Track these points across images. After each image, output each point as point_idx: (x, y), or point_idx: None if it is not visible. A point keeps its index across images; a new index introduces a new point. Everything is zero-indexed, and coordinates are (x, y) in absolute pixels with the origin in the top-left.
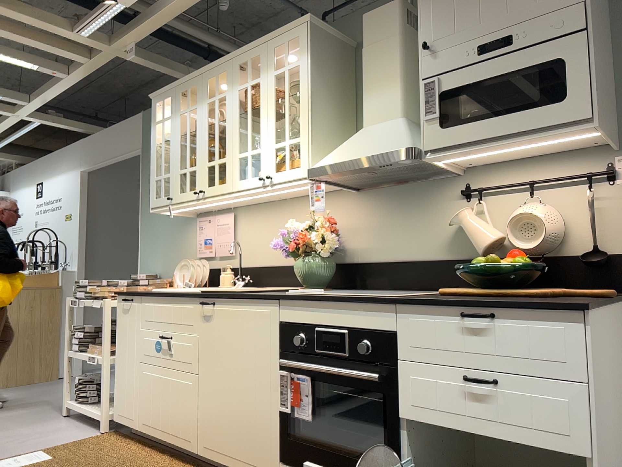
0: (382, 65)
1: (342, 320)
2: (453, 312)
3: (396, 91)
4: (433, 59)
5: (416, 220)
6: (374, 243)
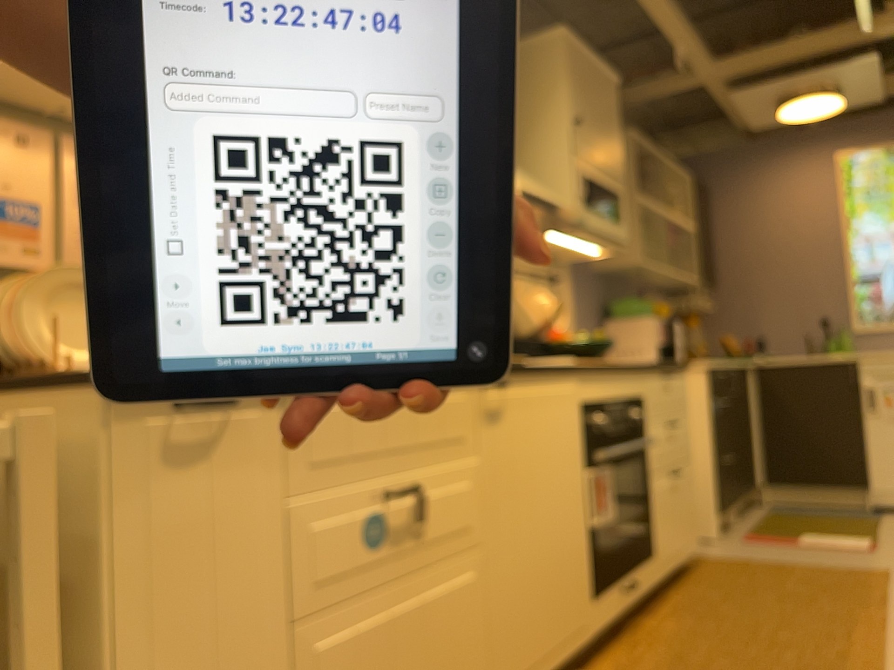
0: None
1: (621, 390)
2: (661, 374)
3: None
4: (579, 138)
5: None
6: None
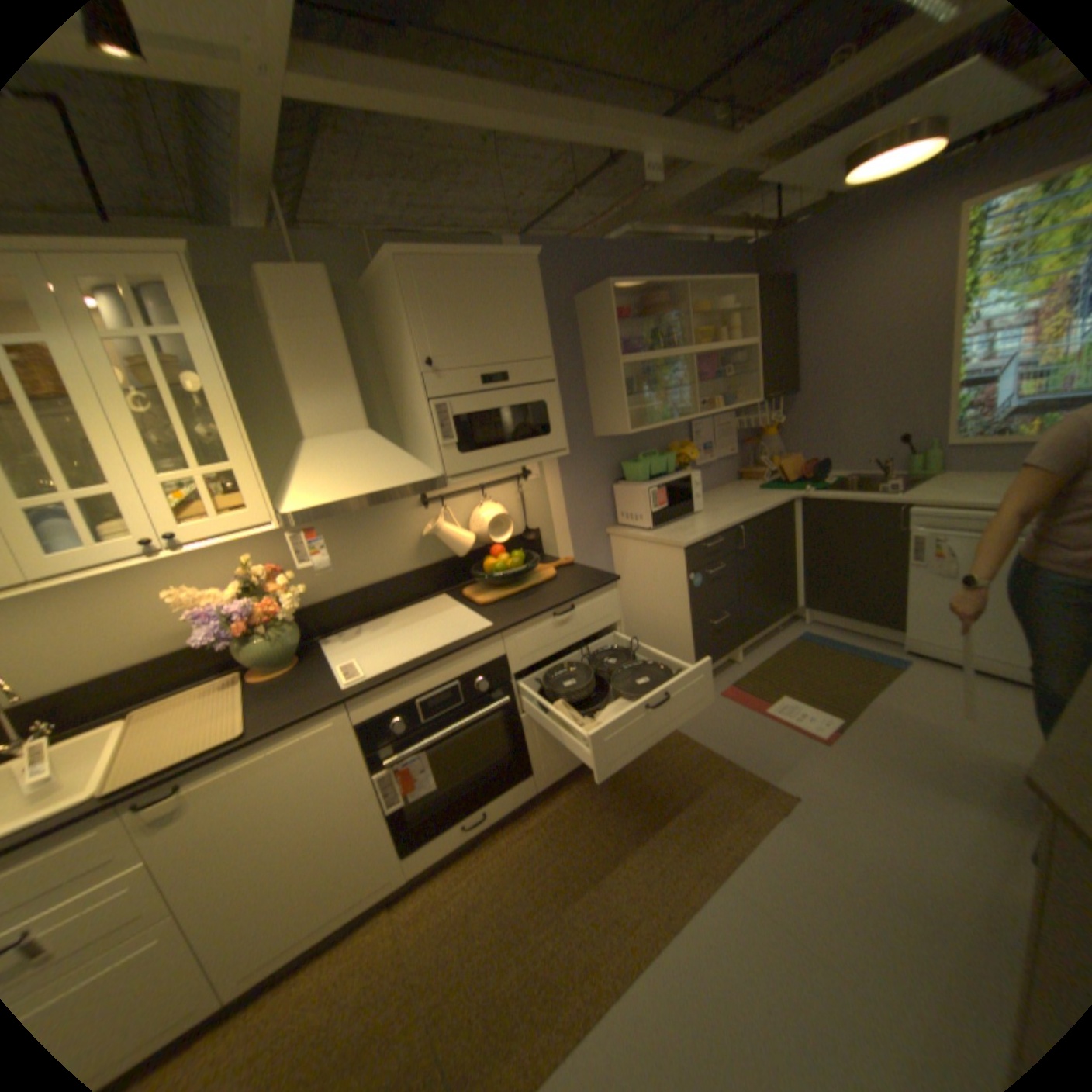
0: (322, 355)
1: (448, 674)
2: (547, 616)
3: (353, 394)
4: (438, 378)
5: (373, 538)
6: (323, 576)
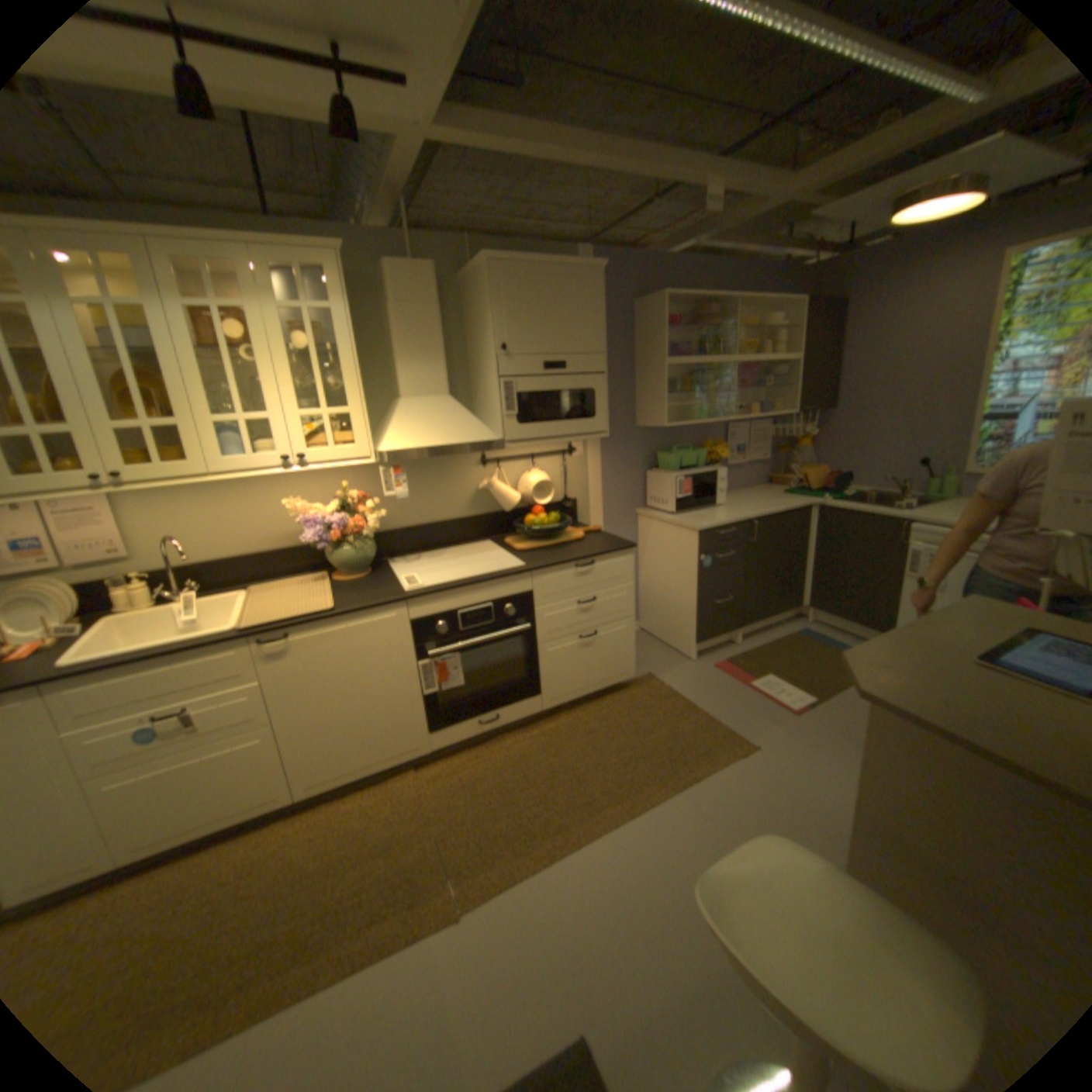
0: (422, 334)
1: (485, 597)
2: (570, 567)
3: (441, 367)
4: (510, 362)
5: (440, 486)
6: (397, 511)
